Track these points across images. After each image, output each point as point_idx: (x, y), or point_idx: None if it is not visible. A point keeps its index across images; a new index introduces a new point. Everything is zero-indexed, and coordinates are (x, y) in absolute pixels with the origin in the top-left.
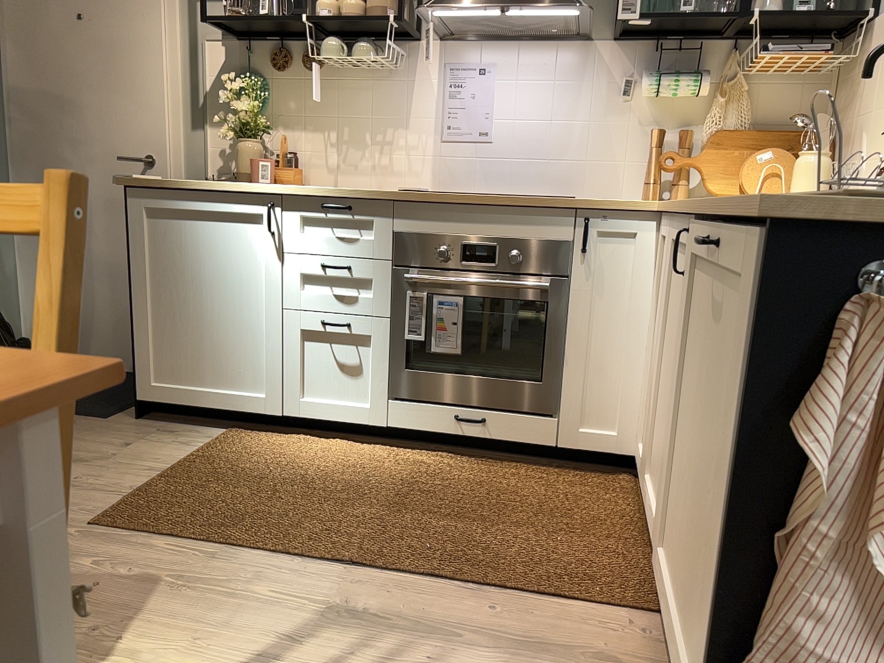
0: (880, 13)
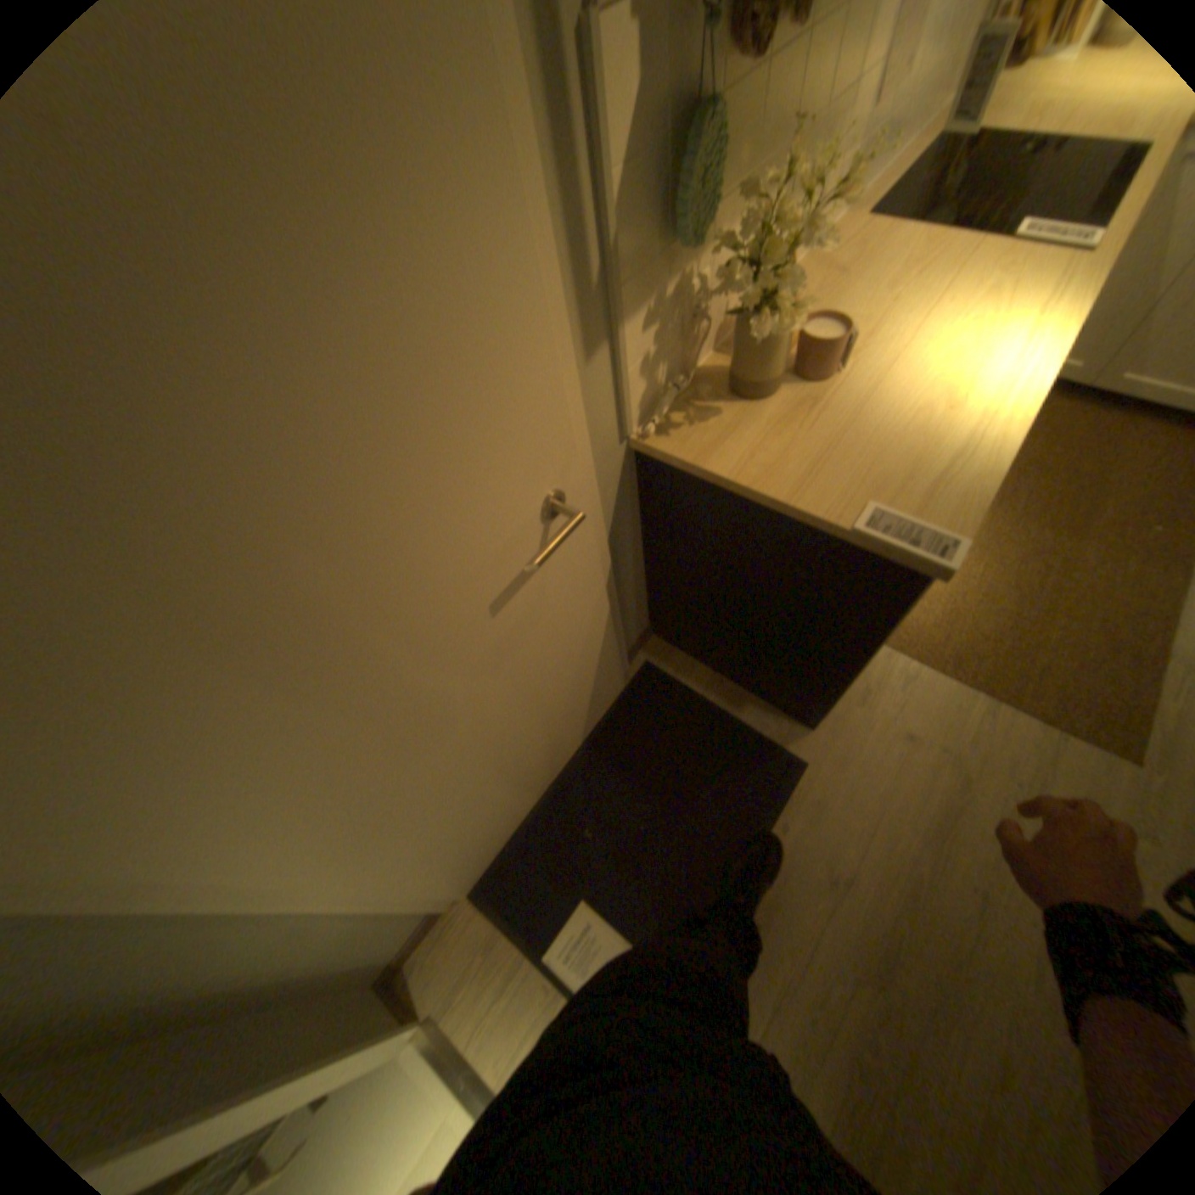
0: None
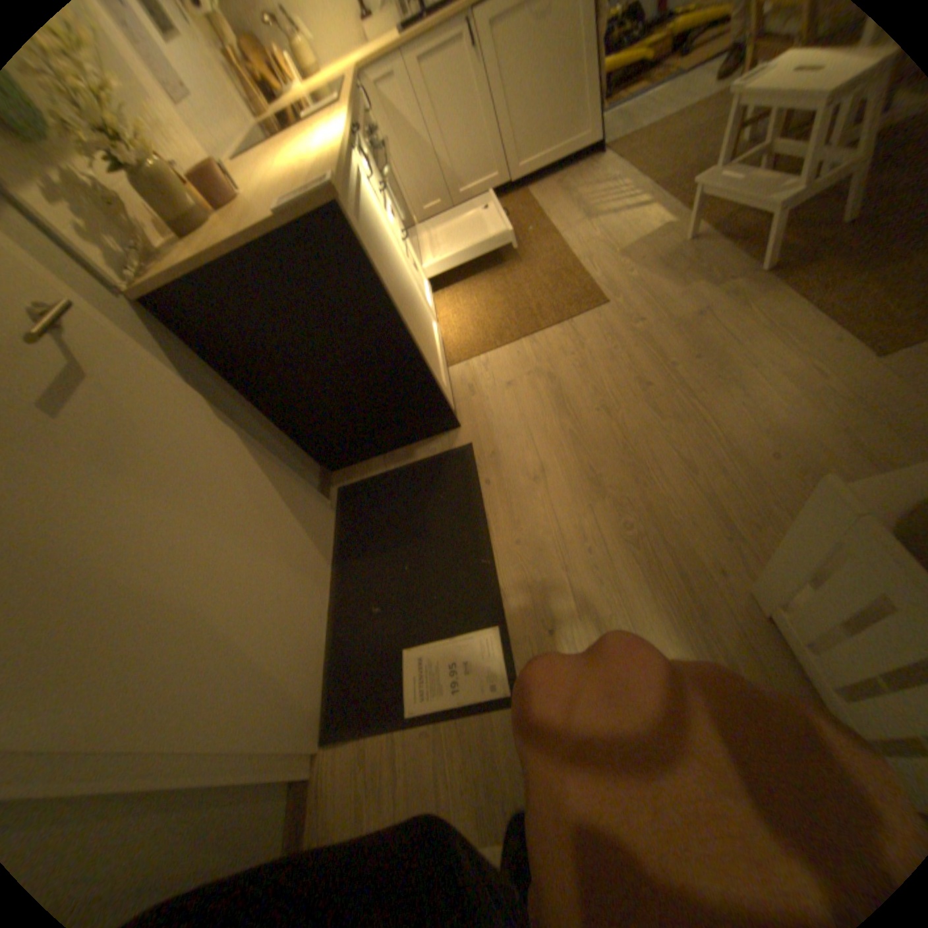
0: None
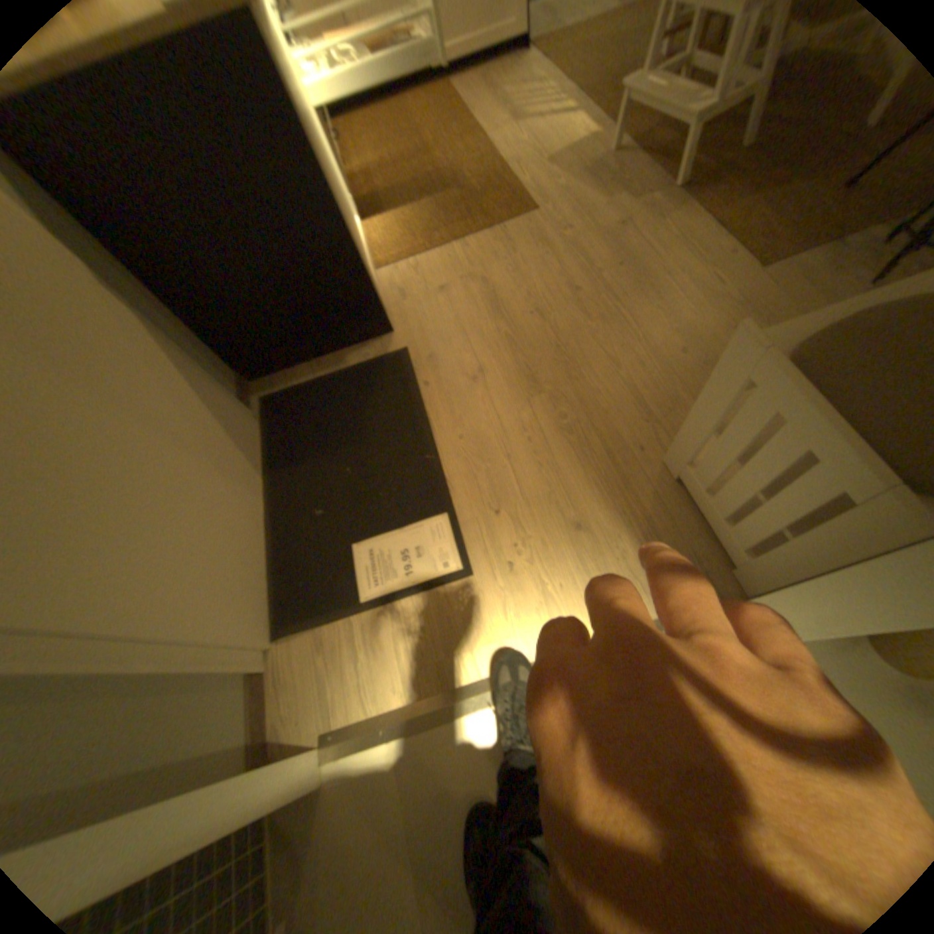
0: None
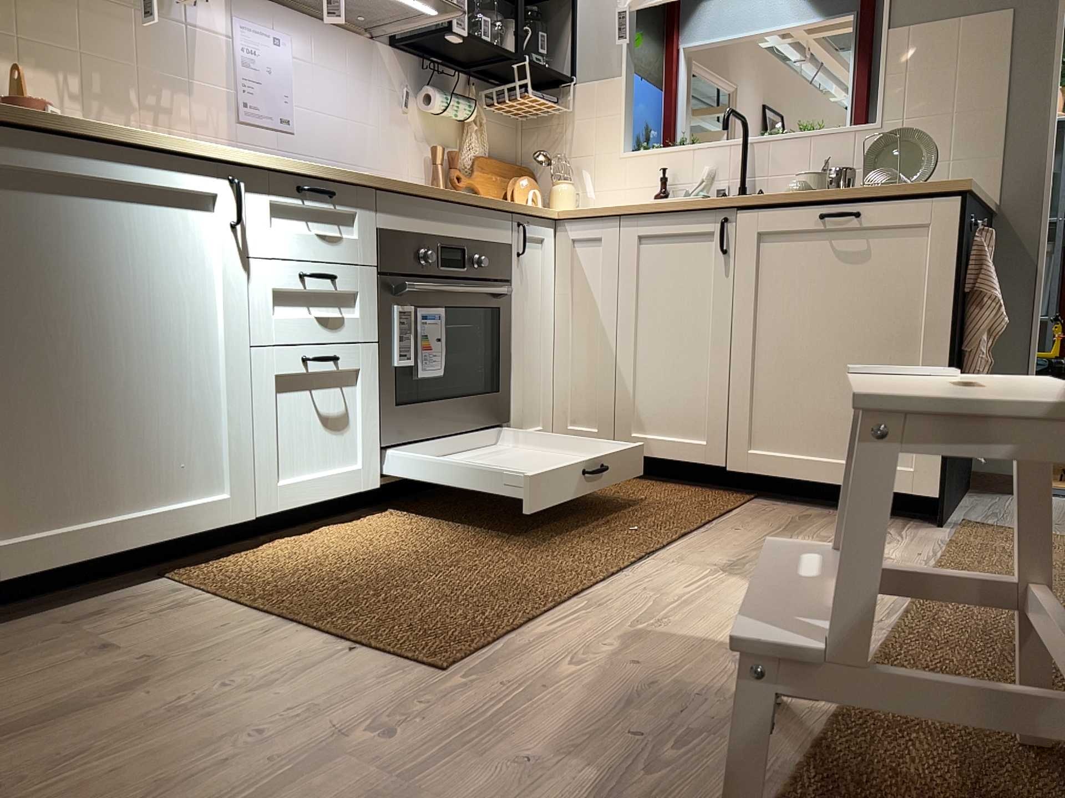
0: (580, 81)
